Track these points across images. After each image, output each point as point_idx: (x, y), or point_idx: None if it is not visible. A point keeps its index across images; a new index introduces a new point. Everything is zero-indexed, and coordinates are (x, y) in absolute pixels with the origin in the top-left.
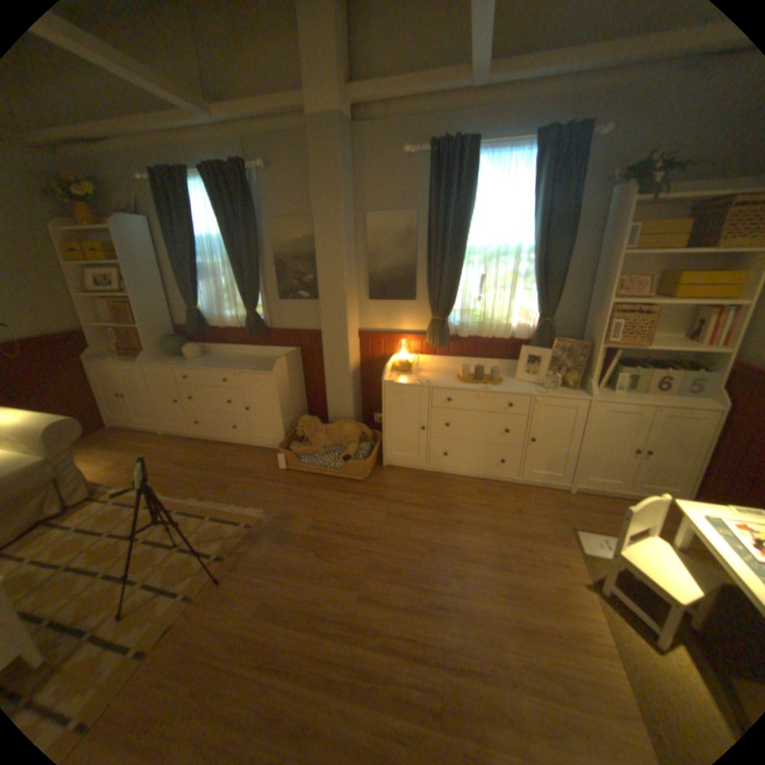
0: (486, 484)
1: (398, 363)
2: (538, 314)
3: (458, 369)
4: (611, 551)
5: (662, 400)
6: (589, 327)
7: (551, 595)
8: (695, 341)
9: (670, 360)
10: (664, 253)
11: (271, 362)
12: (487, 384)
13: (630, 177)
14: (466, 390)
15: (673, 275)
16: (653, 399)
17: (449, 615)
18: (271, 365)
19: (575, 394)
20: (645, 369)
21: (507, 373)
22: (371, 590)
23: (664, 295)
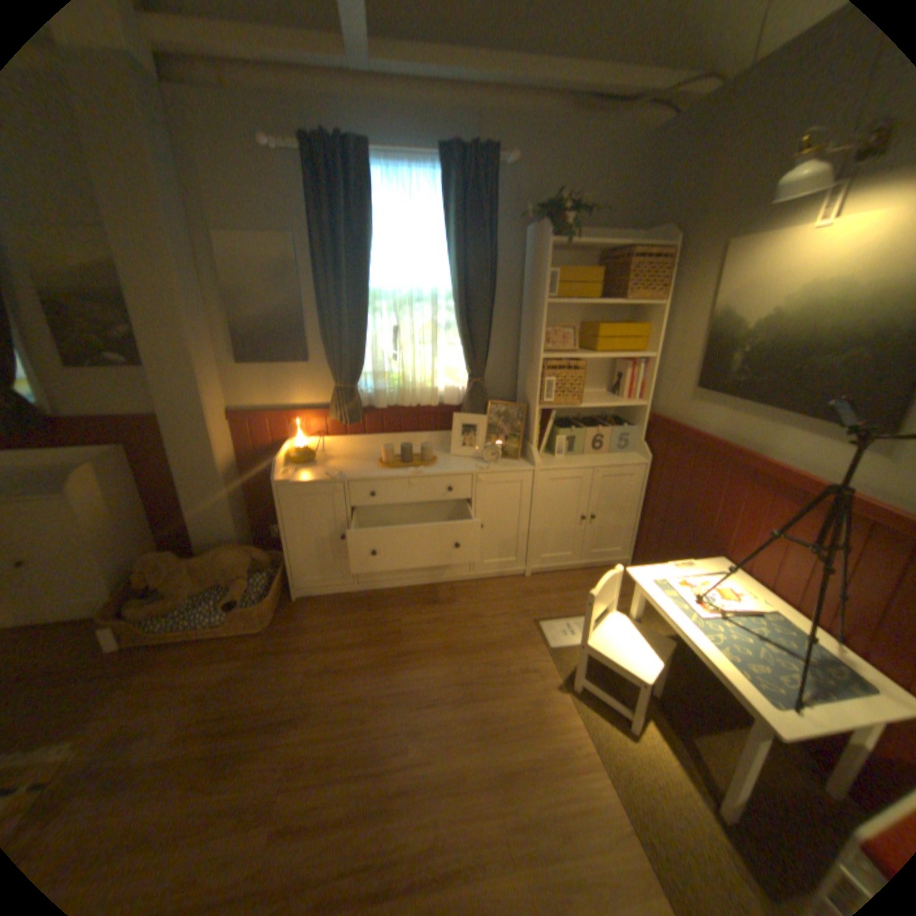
0: (434, 589)
1: (294, 450)
2: (467, 374)
3: (381, 449)
4: (573, 635)
5: (597, 459)
6: (521, 386)
7: (525, 715)
8: (616, 395)
9: (597, 416)
10: (582, 303)
11: (65, 472)
12: (419, 466)
13: (542, 216)
14: (393, 478)
15: (592, 327)
16: (589, 460)
17: (410, 798)
18: (63, 479)
19: (517, 465)
20: (579, 428)
21: (441, 447)
22: (289, 810)
23: (587, 348)
